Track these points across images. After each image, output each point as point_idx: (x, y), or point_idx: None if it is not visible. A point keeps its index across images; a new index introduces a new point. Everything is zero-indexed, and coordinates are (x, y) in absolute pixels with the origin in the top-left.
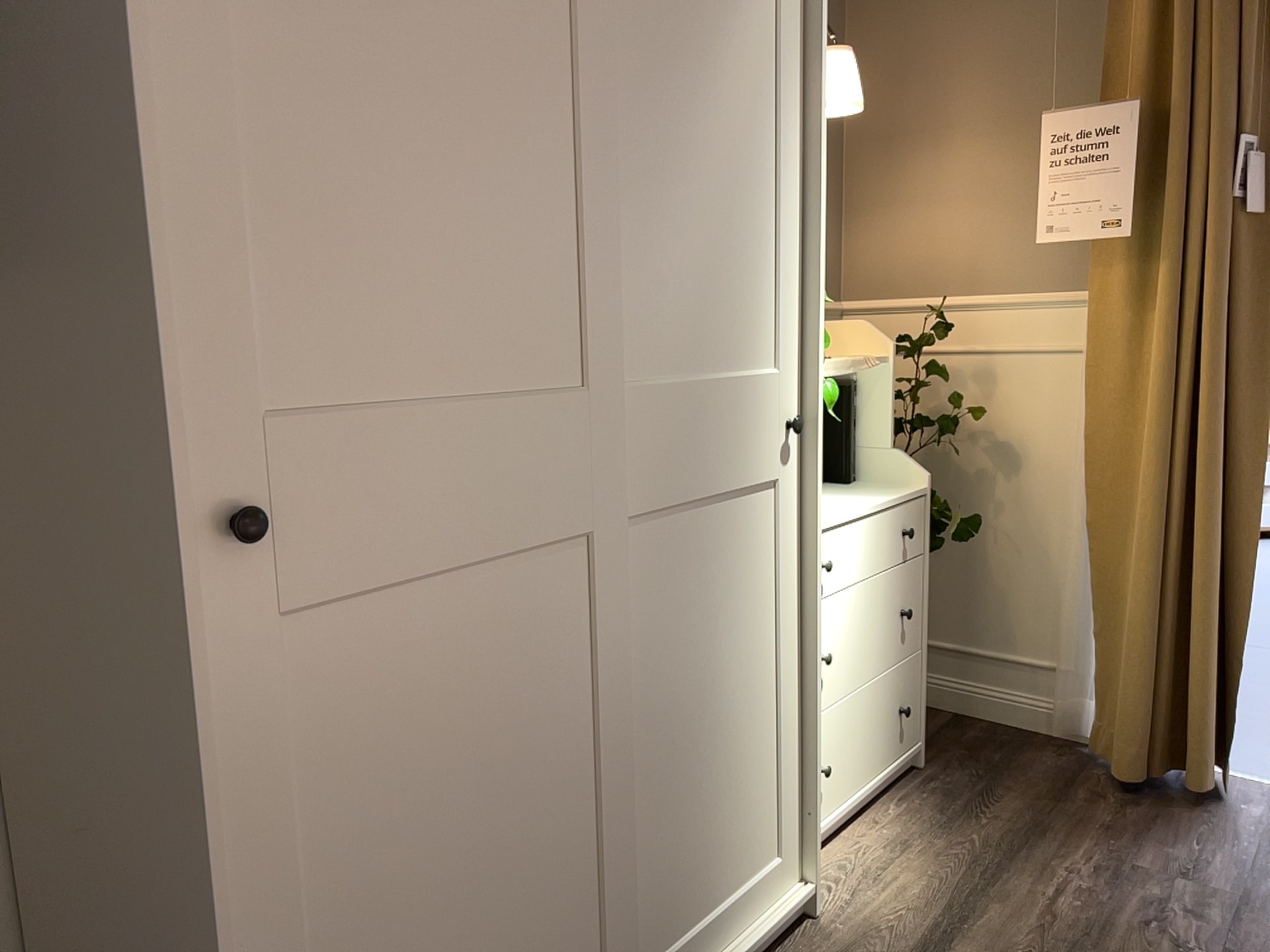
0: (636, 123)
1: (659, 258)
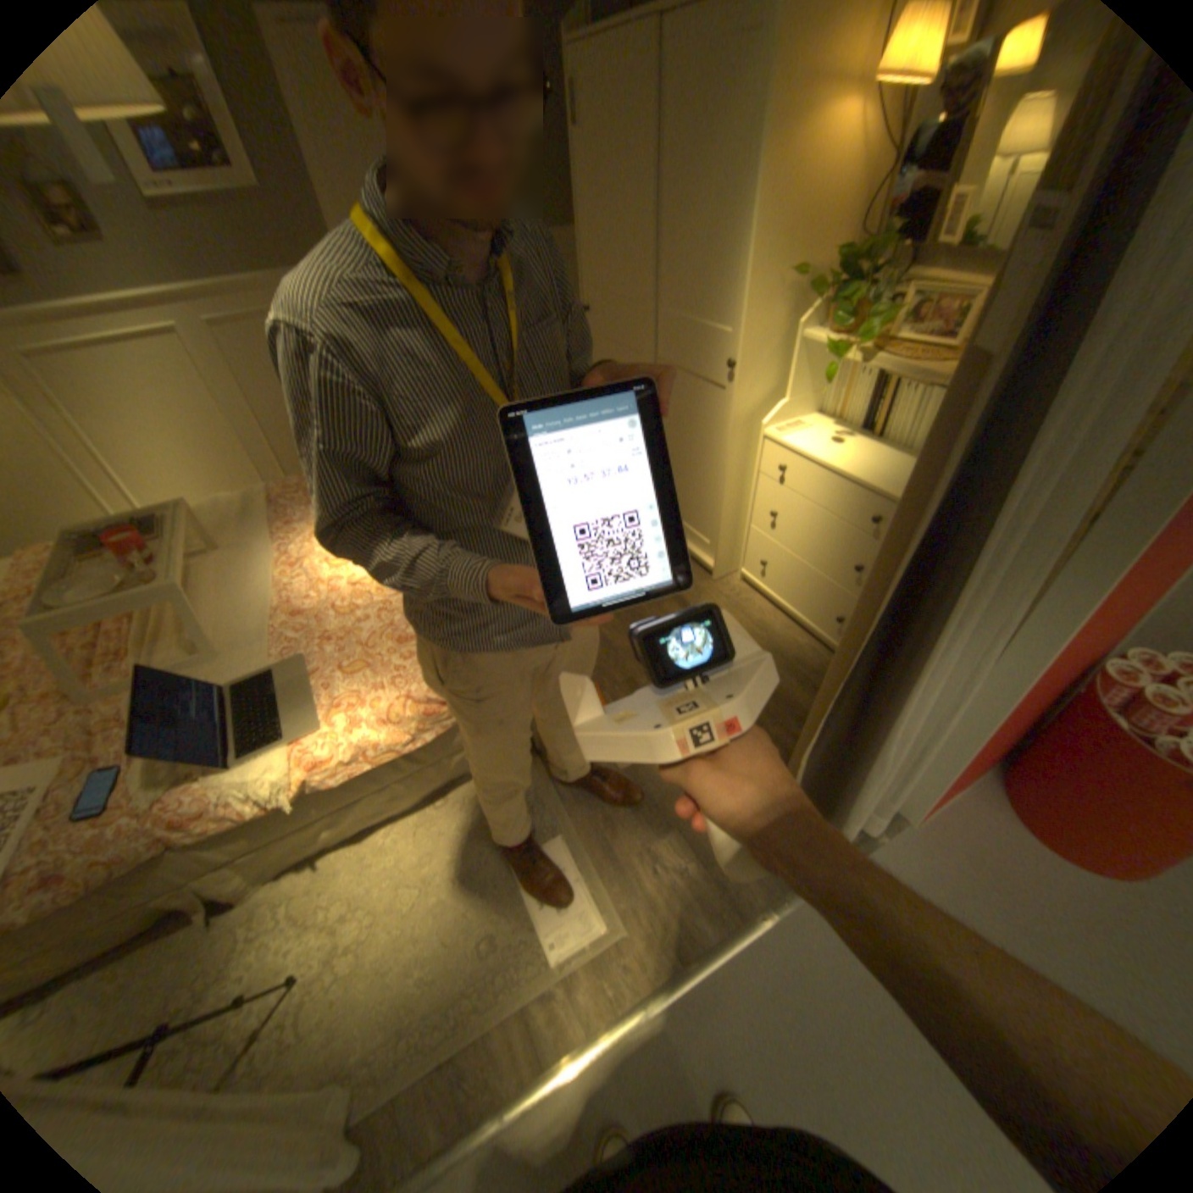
0: (671, 181)
1: (677, 250)
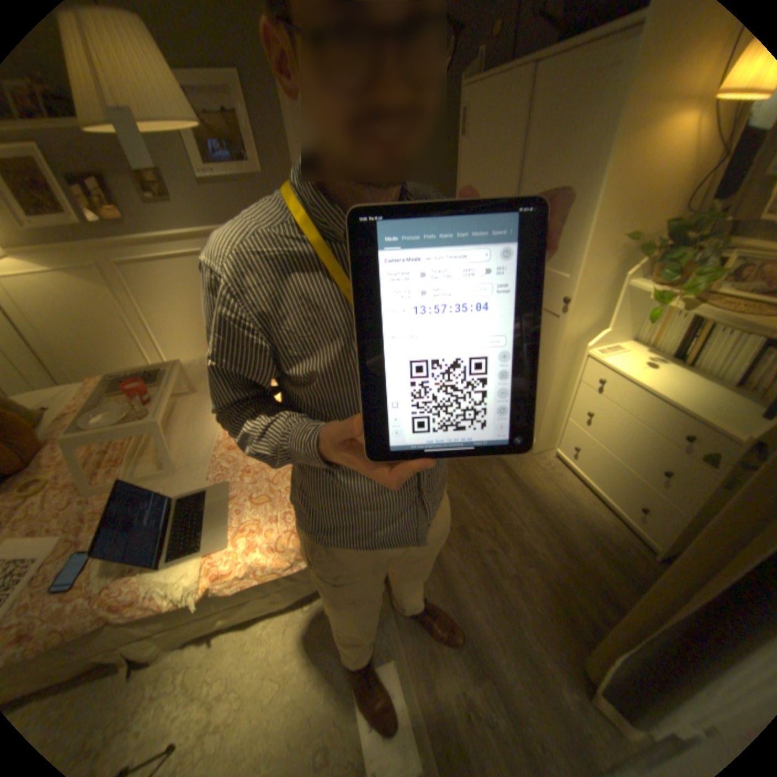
0: (531, 171)
1: None
